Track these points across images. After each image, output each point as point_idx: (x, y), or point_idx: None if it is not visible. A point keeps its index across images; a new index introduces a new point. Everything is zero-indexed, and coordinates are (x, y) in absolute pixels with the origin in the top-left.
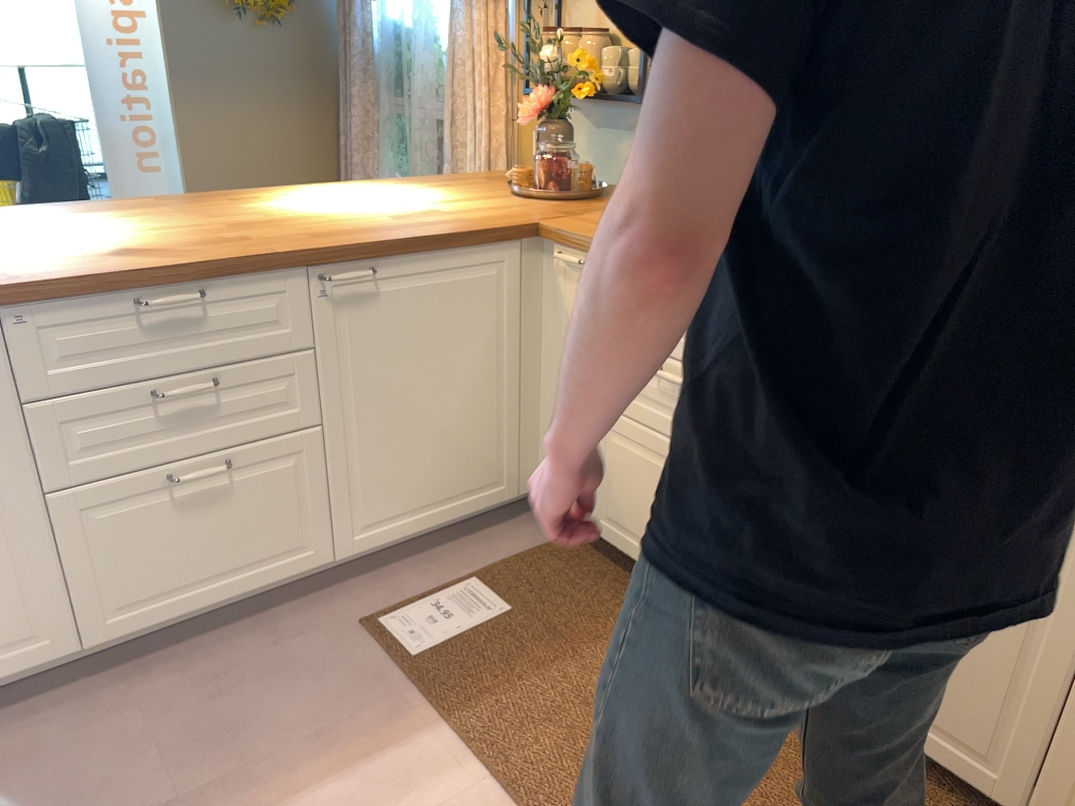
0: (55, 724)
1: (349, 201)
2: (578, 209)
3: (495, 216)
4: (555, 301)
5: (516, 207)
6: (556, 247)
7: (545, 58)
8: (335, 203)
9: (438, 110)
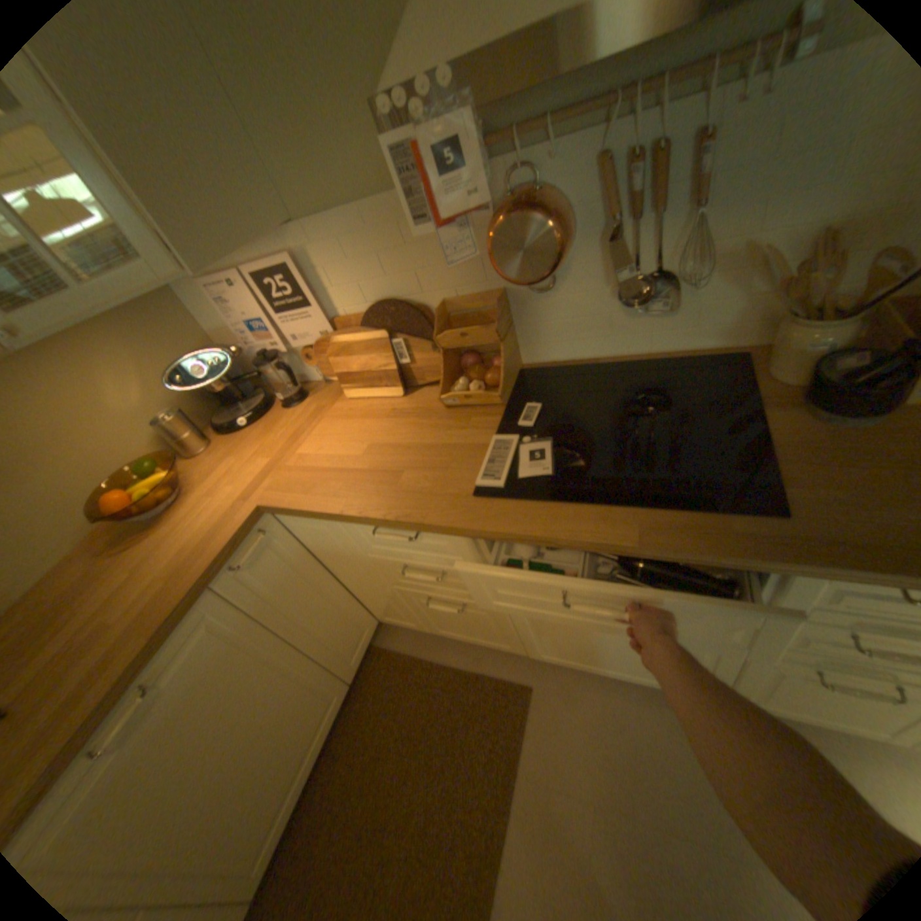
0: None
1: None
2: None
3: None
4: None
5: None
6: None
7: None
8: None
9: None
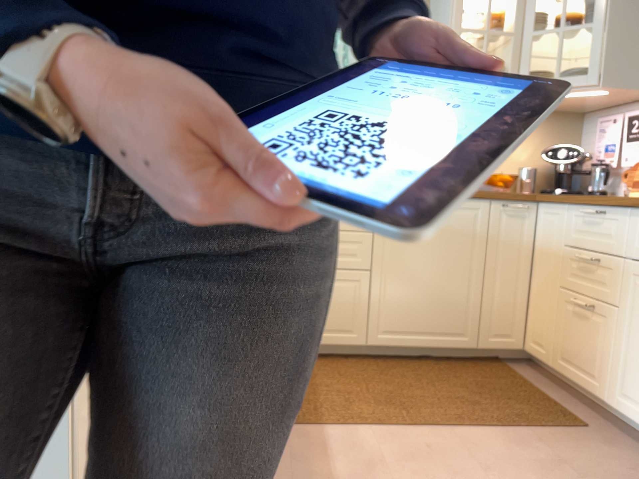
0: None
1: None
2: None
3: None
4: None
5: None
6: None
7: None
8: None
9: None
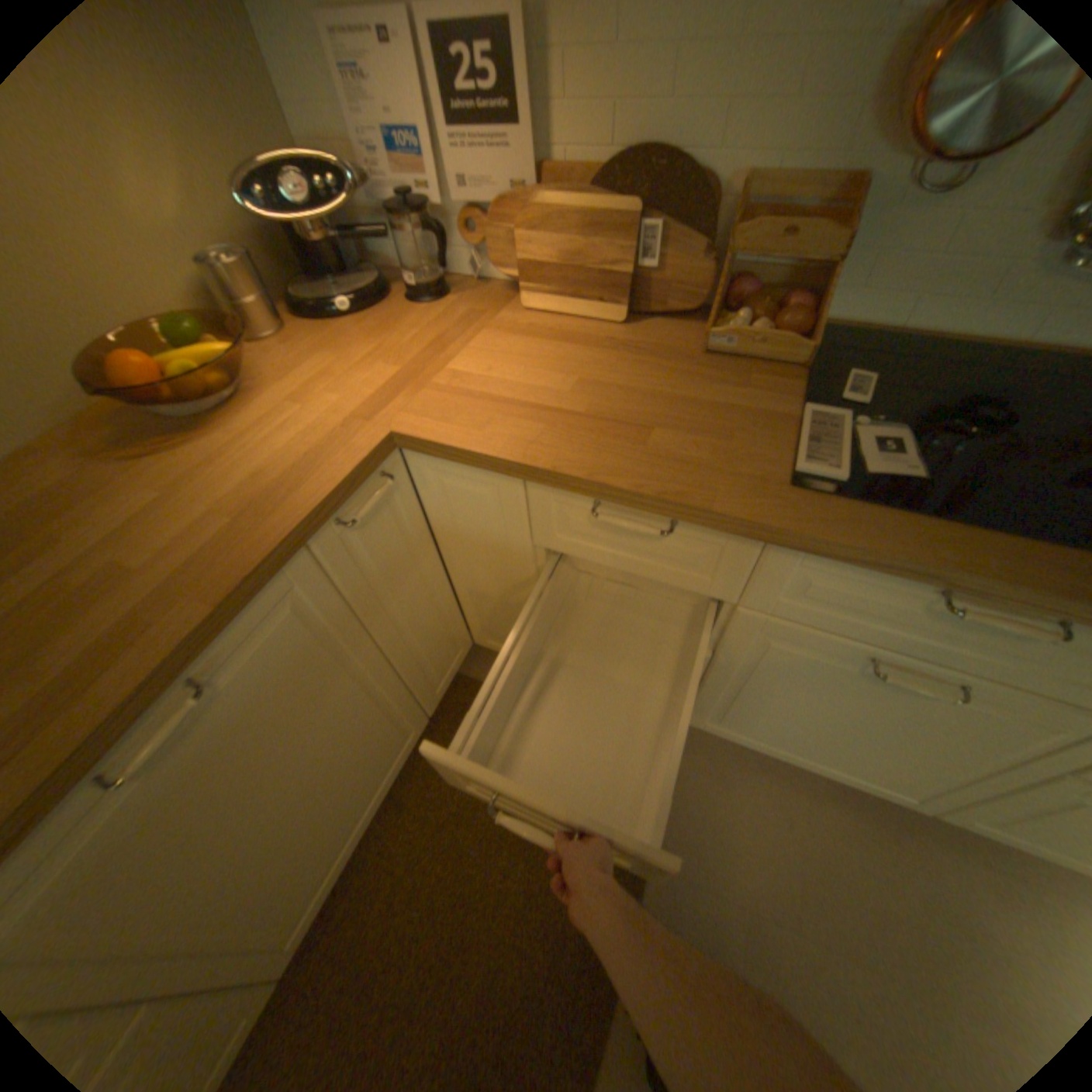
0: None
1: None
2: None
3: None
4: None
5: None
6: None
7: None
8: None
9: None
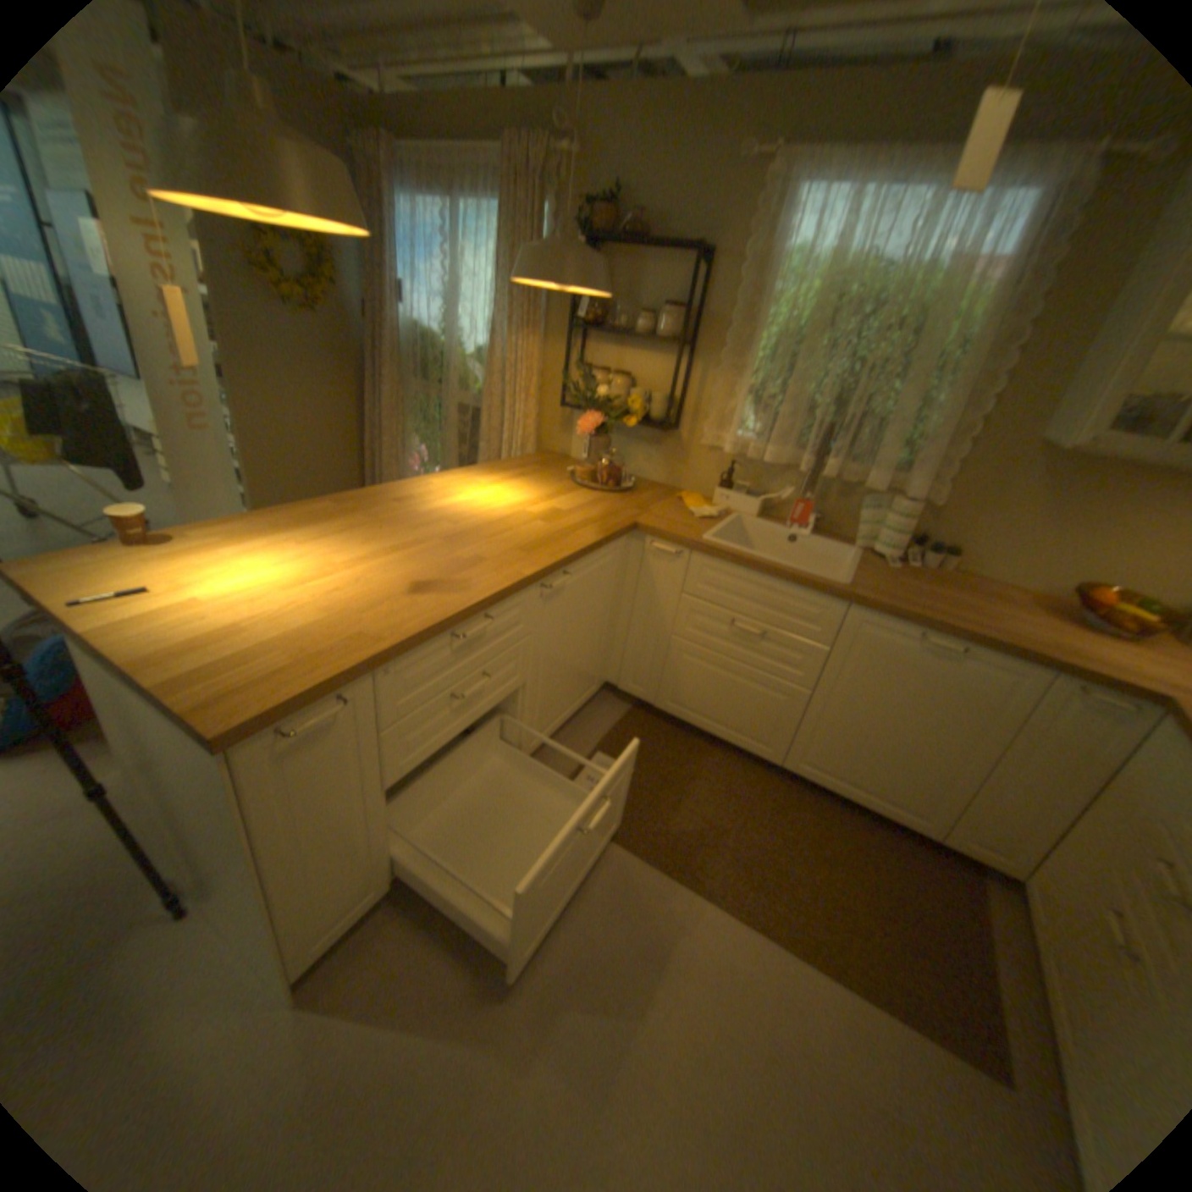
0: (387, 952)
1: (484, 500)
2: (638, 504)
3: (601, 515)
4: (642, 572)
5: (599, 503)
6: (648, 540)
7: (592, 391)
8: (478, 503)
9: (465, 399)
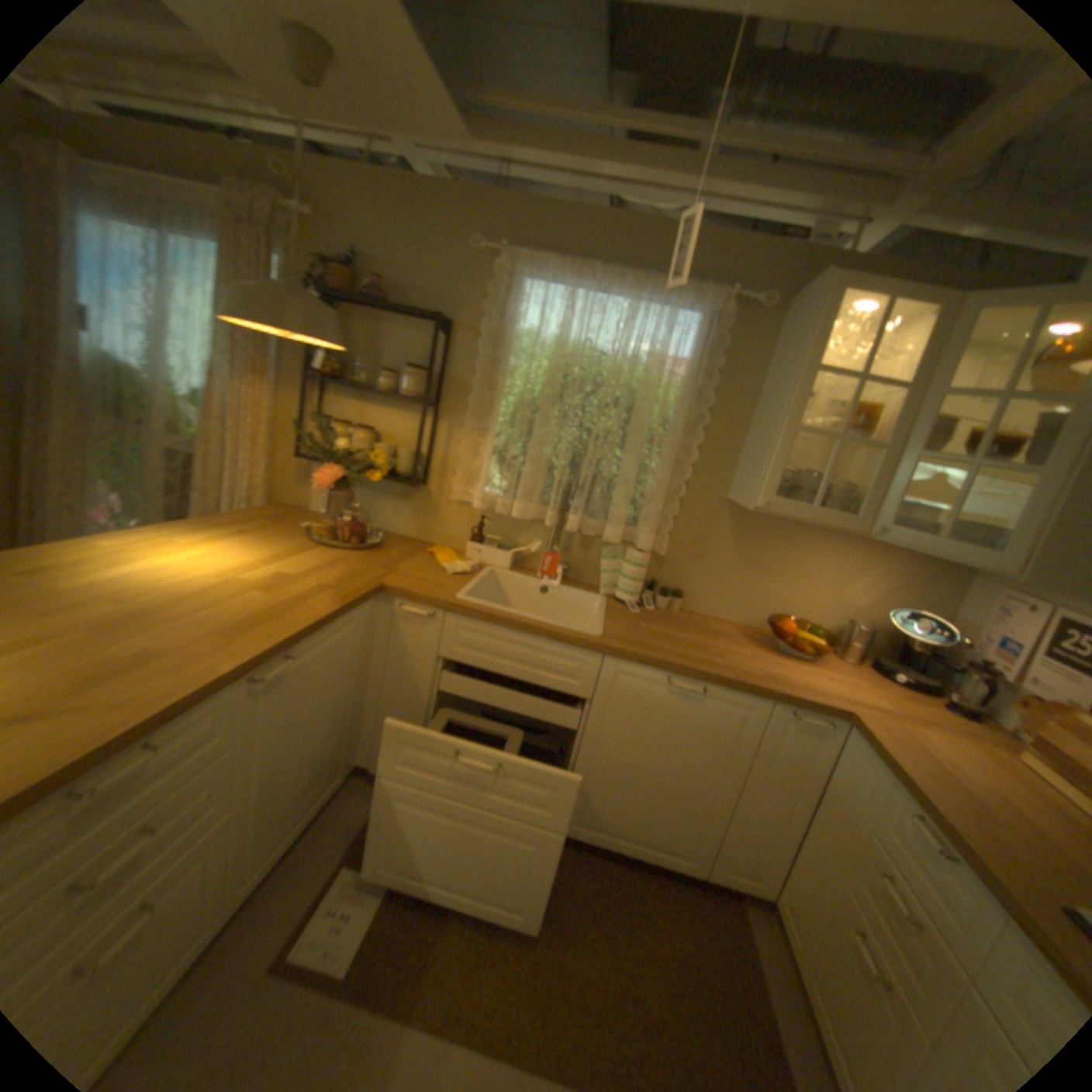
0: None
1: (178, 567)
2: (385, 562)
3: (340, 577)
4: (392, 638)
5: (339, 563)
6: (397, 602)
7: (330, 442)
8: (167, 572)
9: (172, 443)
